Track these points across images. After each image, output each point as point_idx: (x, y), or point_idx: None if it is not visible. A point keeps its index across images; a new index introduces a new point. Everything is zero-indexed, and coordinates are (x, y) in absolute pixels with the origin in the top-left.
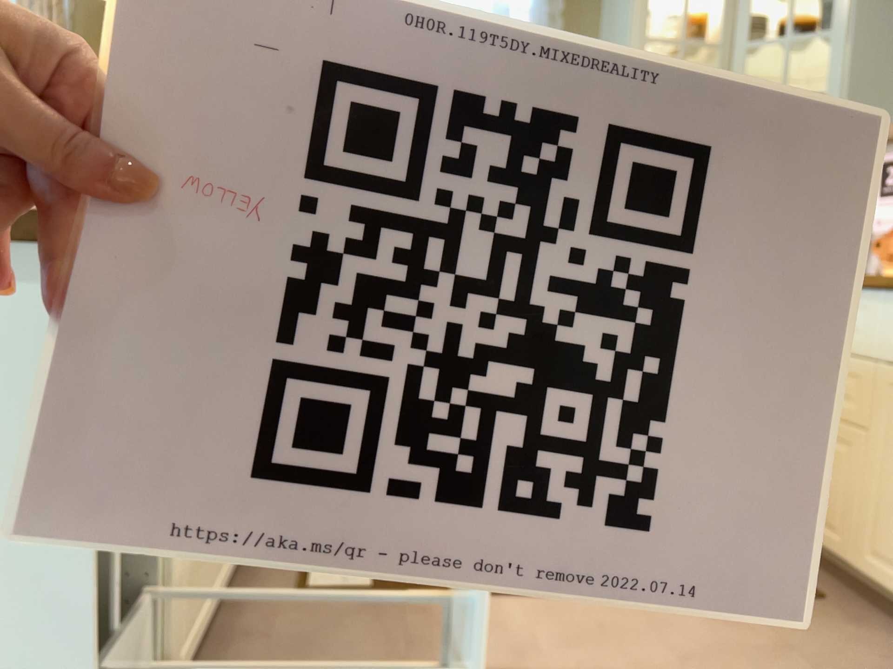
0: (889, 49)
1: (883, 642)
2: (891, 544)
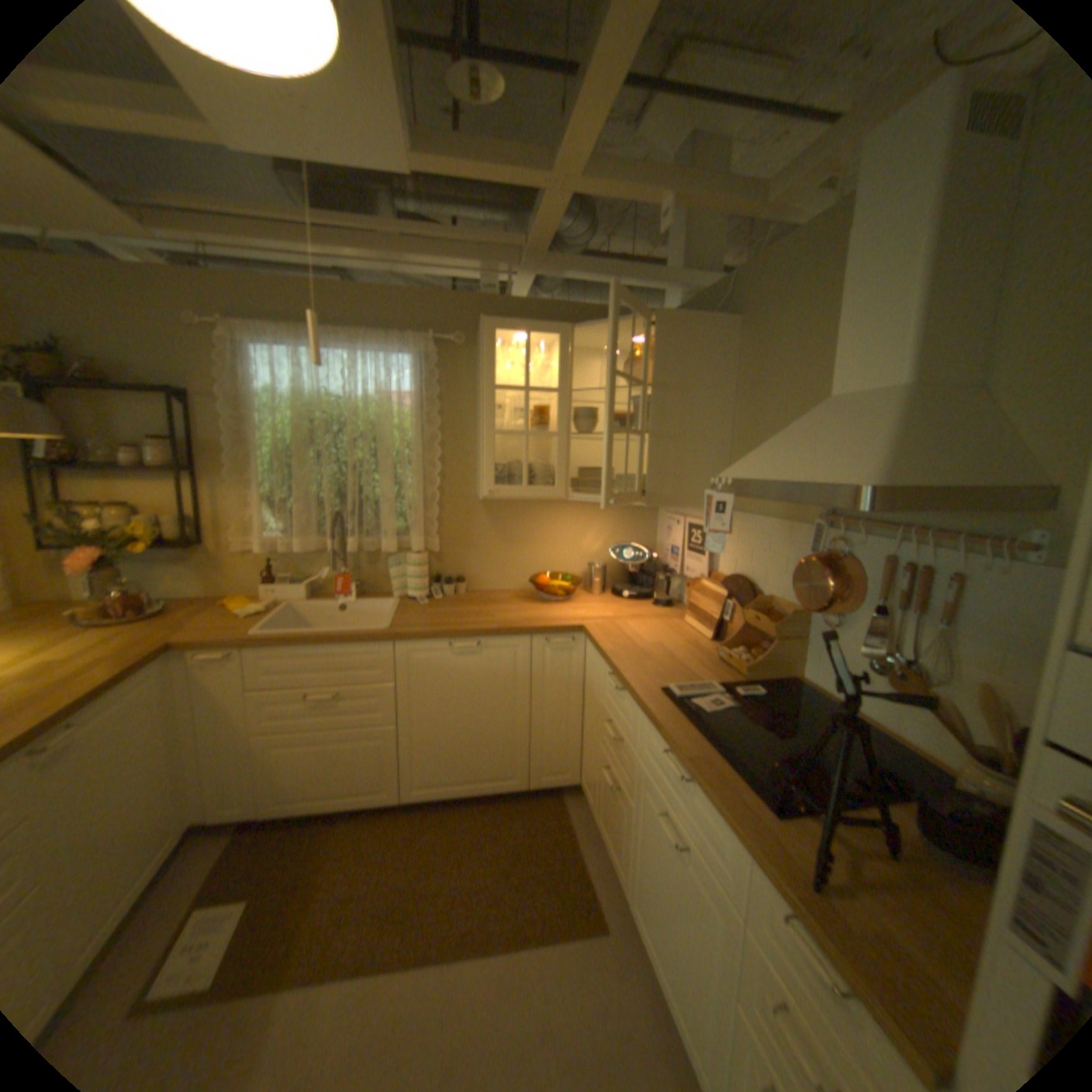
0: (676, 452)
1: (632, 998)
2: (643, 910)
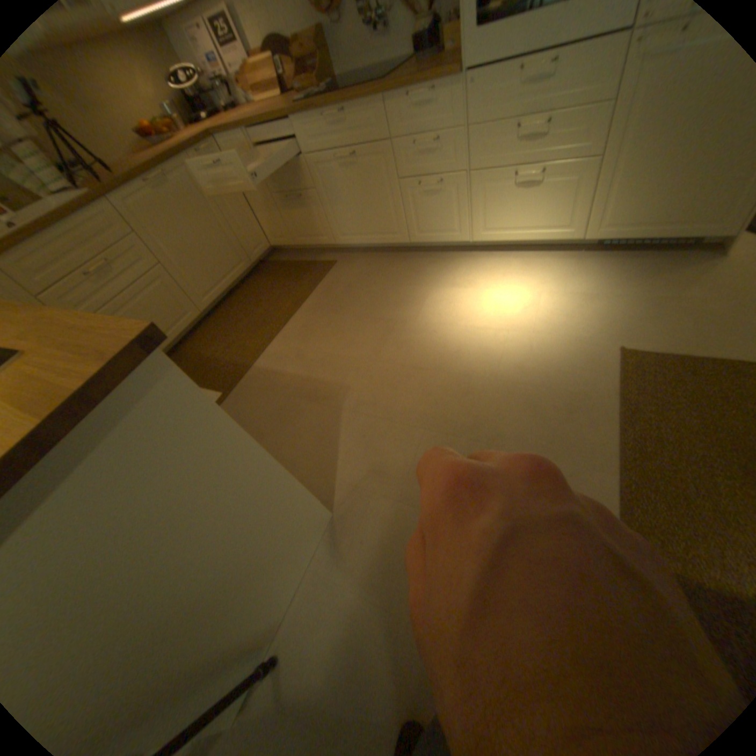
0: None
1: (359, 260)
2: (343, 227)
